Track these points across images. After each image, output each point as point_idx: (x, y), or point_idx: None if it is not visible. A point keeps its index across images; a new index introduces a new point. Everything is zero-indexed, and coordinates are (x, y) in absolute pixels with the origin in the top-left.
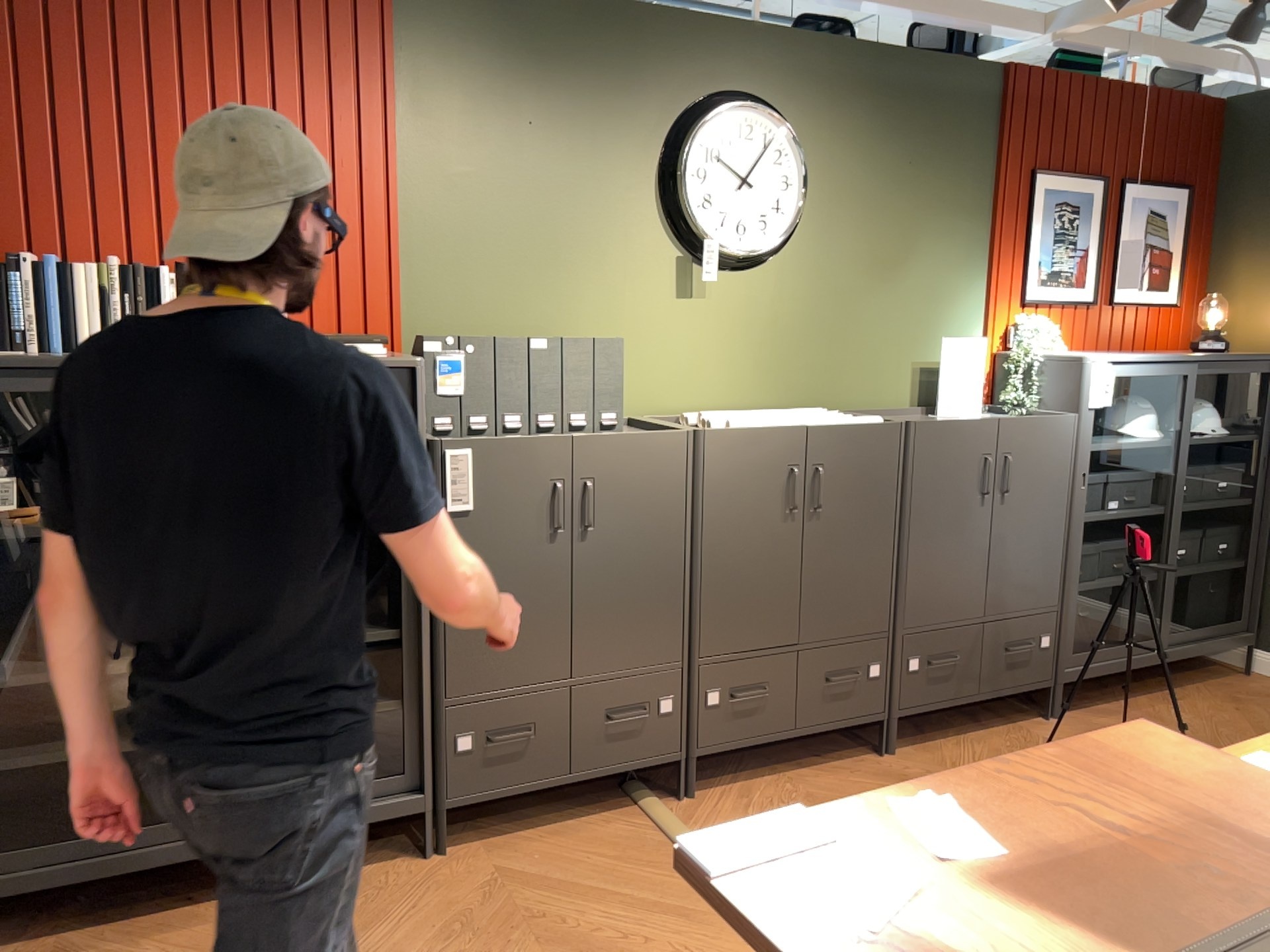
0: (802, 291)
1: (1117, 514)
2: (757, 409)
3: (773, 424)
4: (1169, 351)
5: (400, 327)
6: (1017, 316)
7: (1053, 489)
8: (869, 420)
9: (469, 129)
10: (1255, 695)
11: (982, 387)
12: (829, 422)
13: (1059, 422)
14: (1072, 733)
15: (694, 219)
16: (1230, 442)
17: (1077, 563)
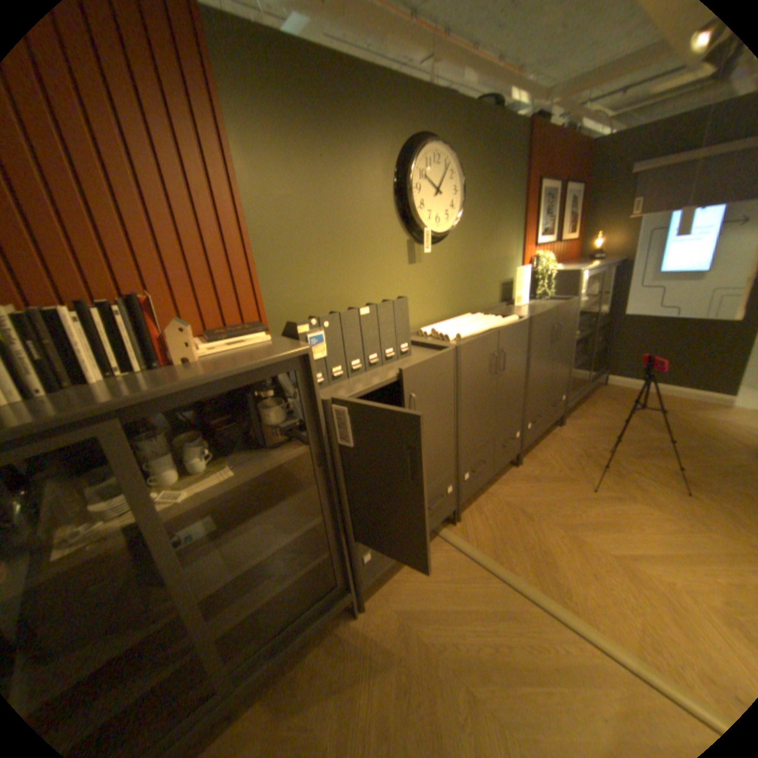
0: (460, 252)
1: (580, 337)
2: (445, 319)
3: (478, 331)
4: (576, 259)
5: (263, 312)
6: (535, 252)
7: (570, 333)
8: (513, 318)
9: (282, 160)
10: (617, 395)
11: (528, 288)
12: (499, 324)
13: (574, 302)
14: (575, 433)
15: (418, 215)
16: (608, 296)
17: (573, 362)
